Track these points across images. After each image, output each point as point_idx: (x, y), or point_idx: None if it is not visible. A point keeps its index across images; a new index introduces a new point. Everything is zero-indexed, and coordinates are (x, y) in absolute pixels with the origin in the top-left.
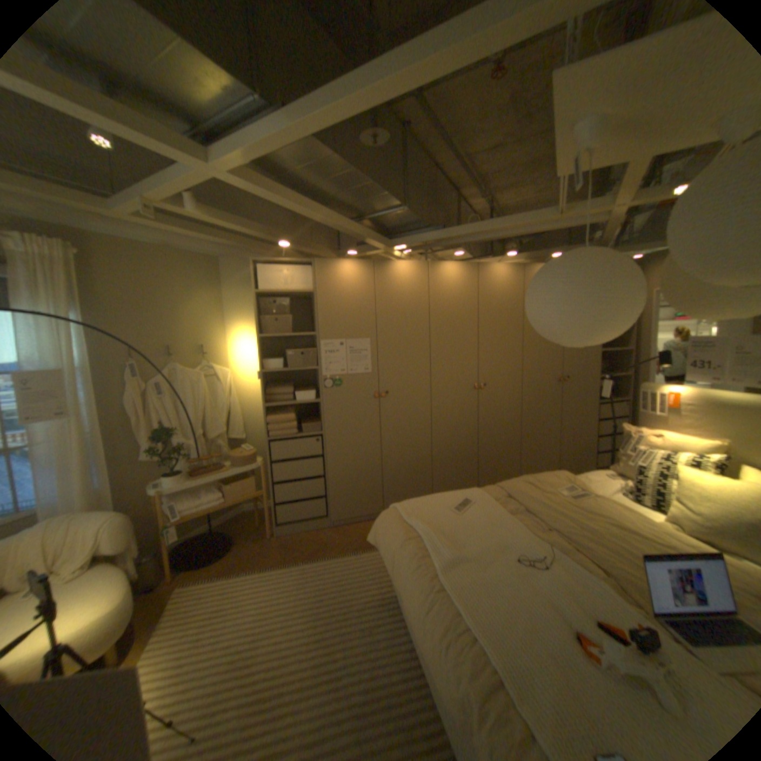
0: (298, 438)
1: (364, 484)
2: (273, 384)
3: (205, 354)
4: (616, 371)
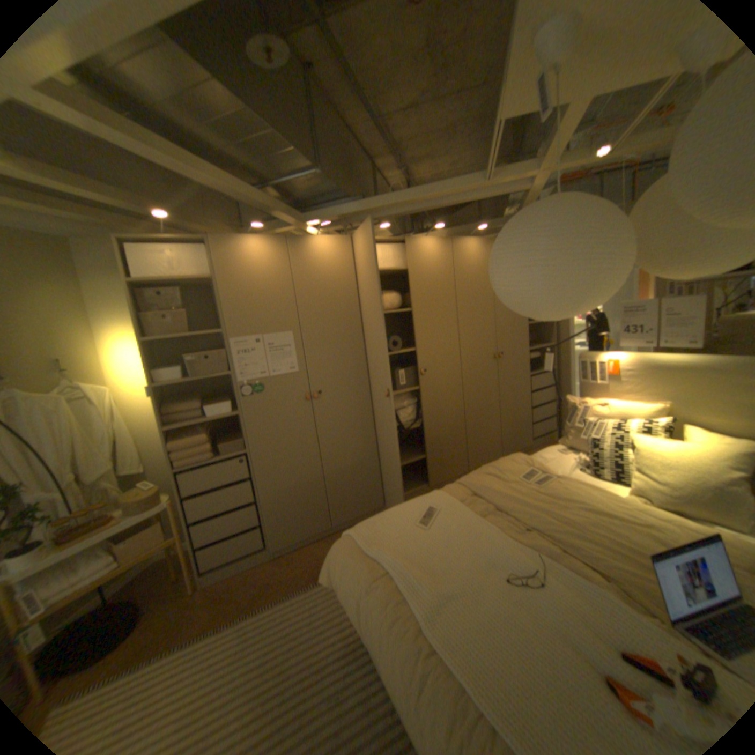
0: (215, 463)
1: (305, 502)
2: (172, 399)
3: (64, 371)
4: (539, 343)
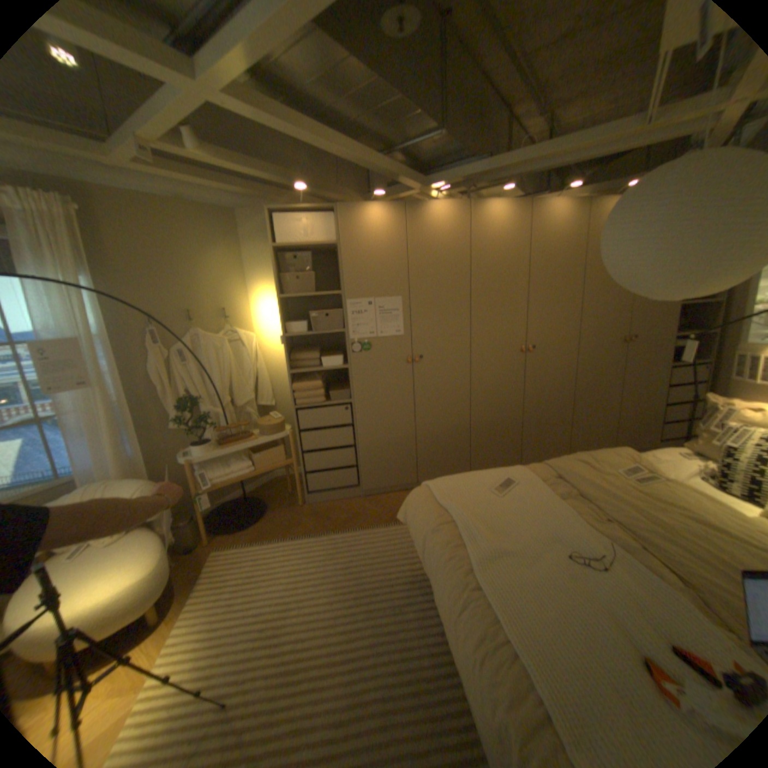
0: (326, 406)
1: (396, 455)
2: (298, 349)
3: (227, 318)
4: (695, 328)
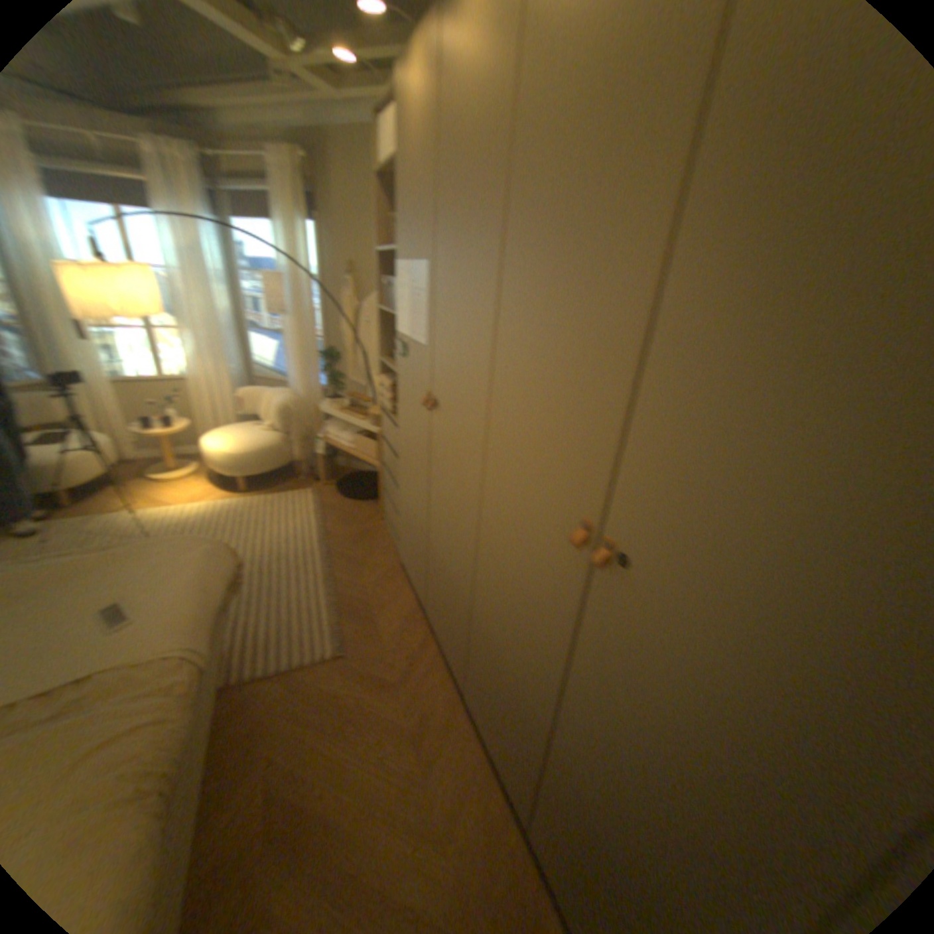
0: (389, 420)
1: (413, 544)
2: None
3: None
4: None
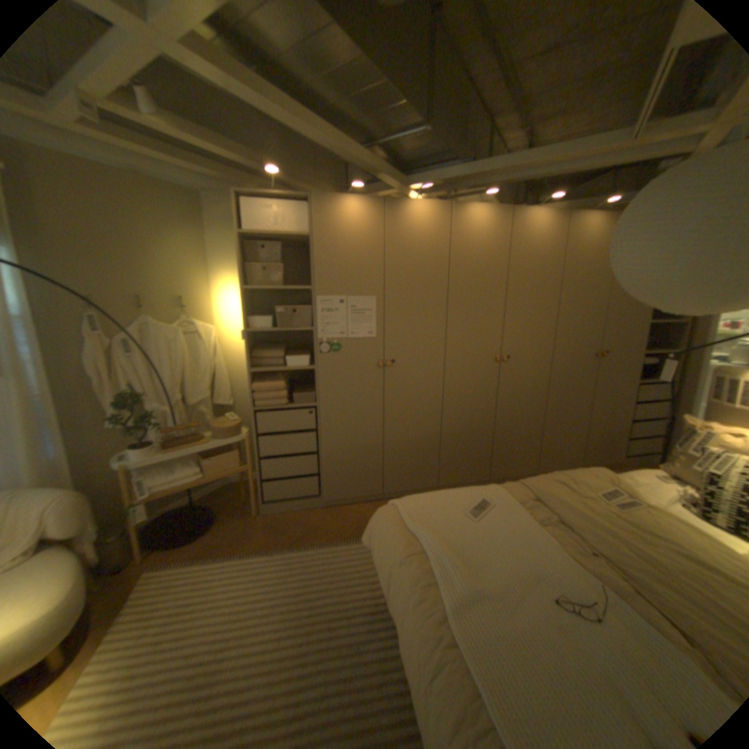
0: (289, 409)
1: (362, 463)
2: (263, 345)
3: (185, 307)
4: (661, 347)
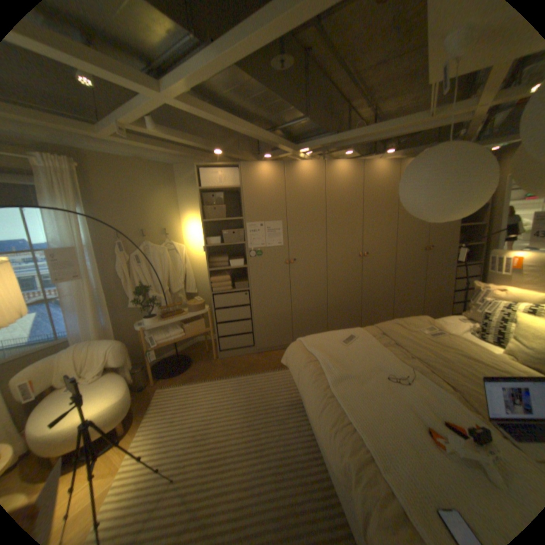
0: (232, 292)
1: (278, 324)
2: (214, 255)
3: (167, 235)
4: (471, 241)
